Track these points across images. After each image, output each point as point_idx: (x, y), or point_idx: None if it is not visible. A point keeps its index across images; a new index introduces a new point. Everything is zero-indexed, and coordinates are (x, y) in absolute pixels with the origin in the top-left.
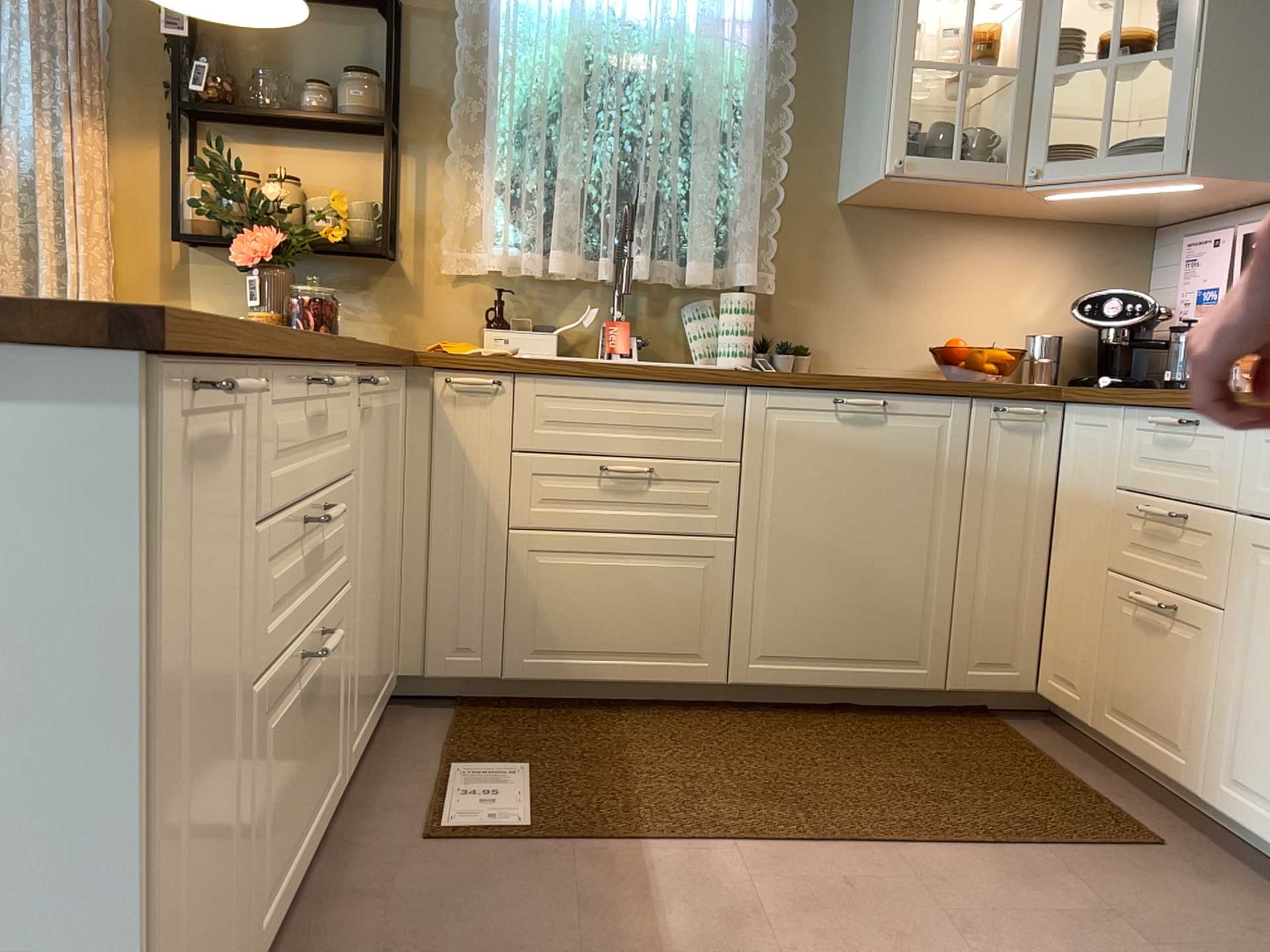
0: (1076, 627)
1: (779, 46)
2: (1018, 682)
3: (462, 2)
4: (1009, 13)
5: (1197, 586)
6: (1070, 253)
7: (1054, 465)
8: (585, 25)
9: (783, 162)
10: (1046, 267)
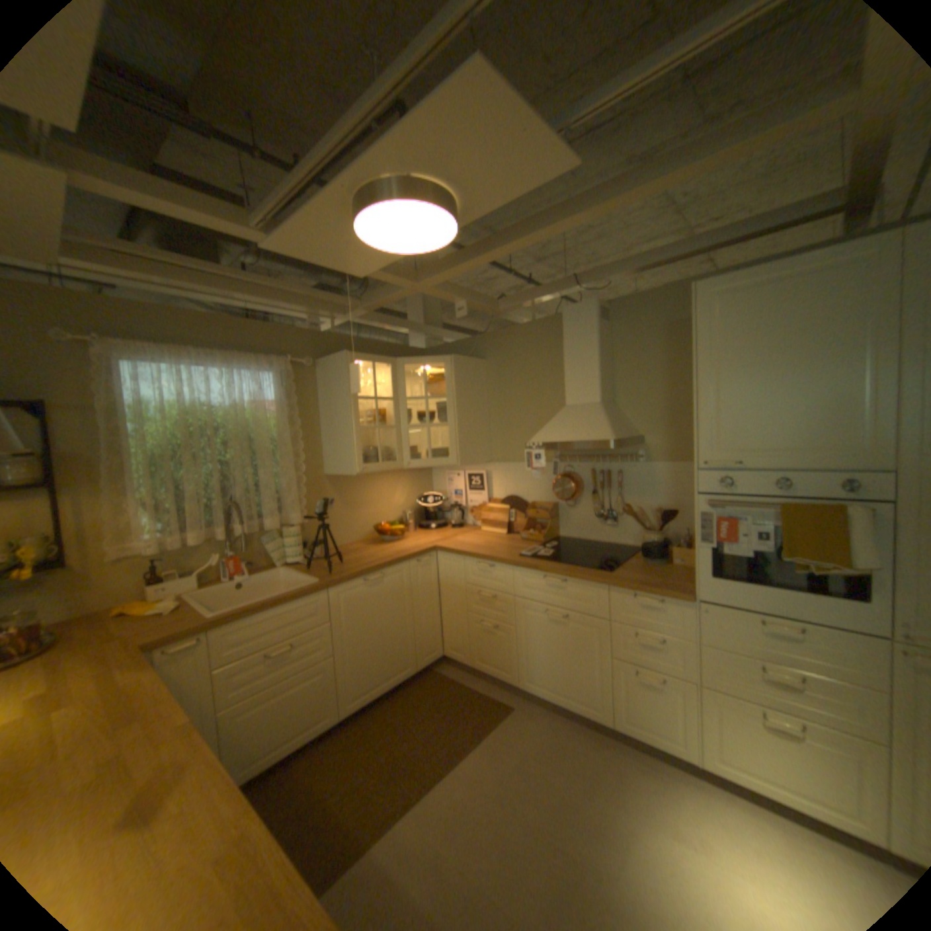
0: (457, 632)
1: (289, 414)
2: (438, 656)
3: (93, 404)
4: (382, 400)
5: (503, 619)
6: (408, 478)
7: (436, 574)
8: (183, 413)
9: (300, 466)
10: (401, 485)
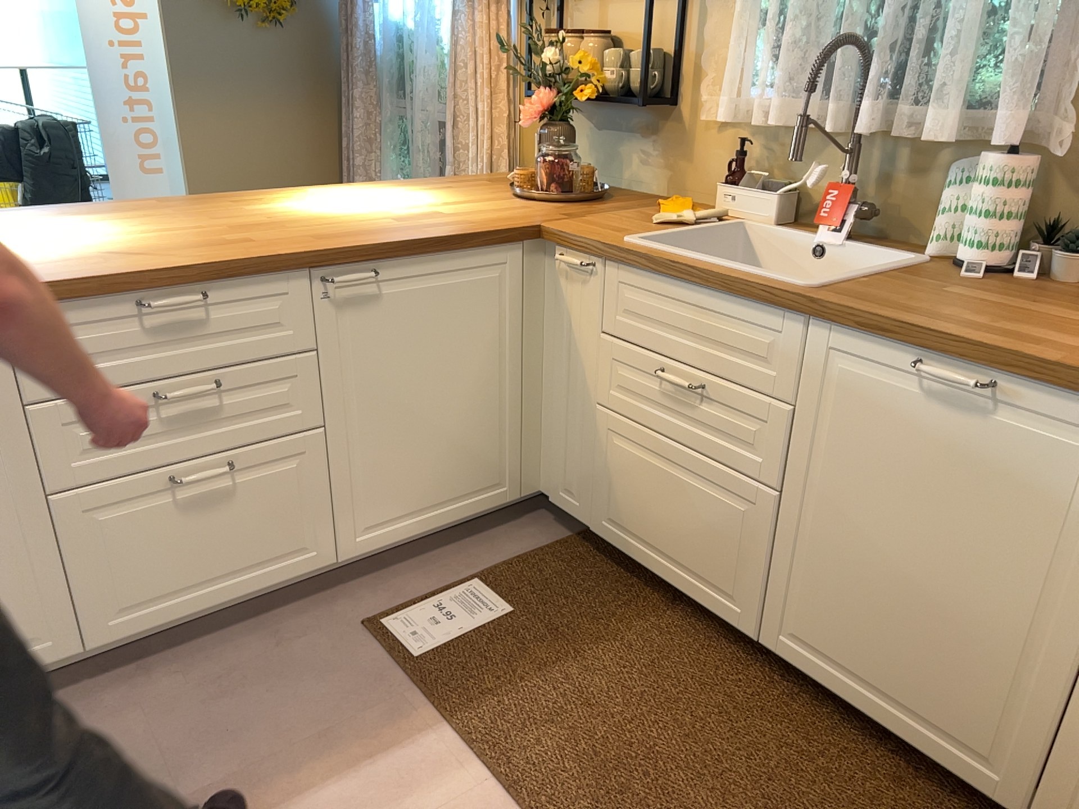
0: None
1: None
2: None
3: None
4: None
5: None
6: None
7: None
8: None
9: None
10: None
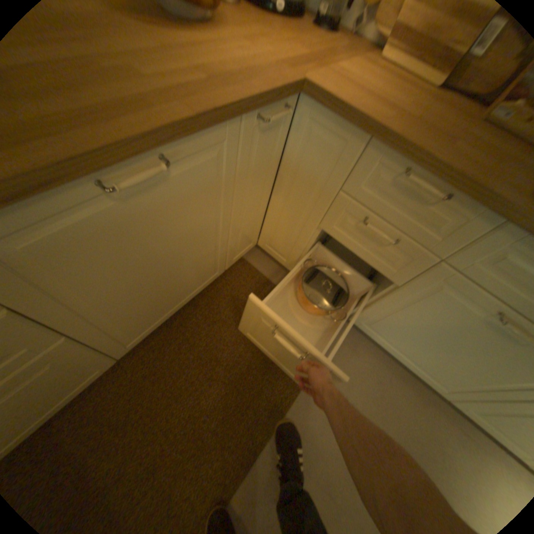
0: (288, 235)
1: None
2: (252, 246)
3: None
4: None
5: (387, 268)
6: None
7: (284, 143)
8: None
9: None
10: None
